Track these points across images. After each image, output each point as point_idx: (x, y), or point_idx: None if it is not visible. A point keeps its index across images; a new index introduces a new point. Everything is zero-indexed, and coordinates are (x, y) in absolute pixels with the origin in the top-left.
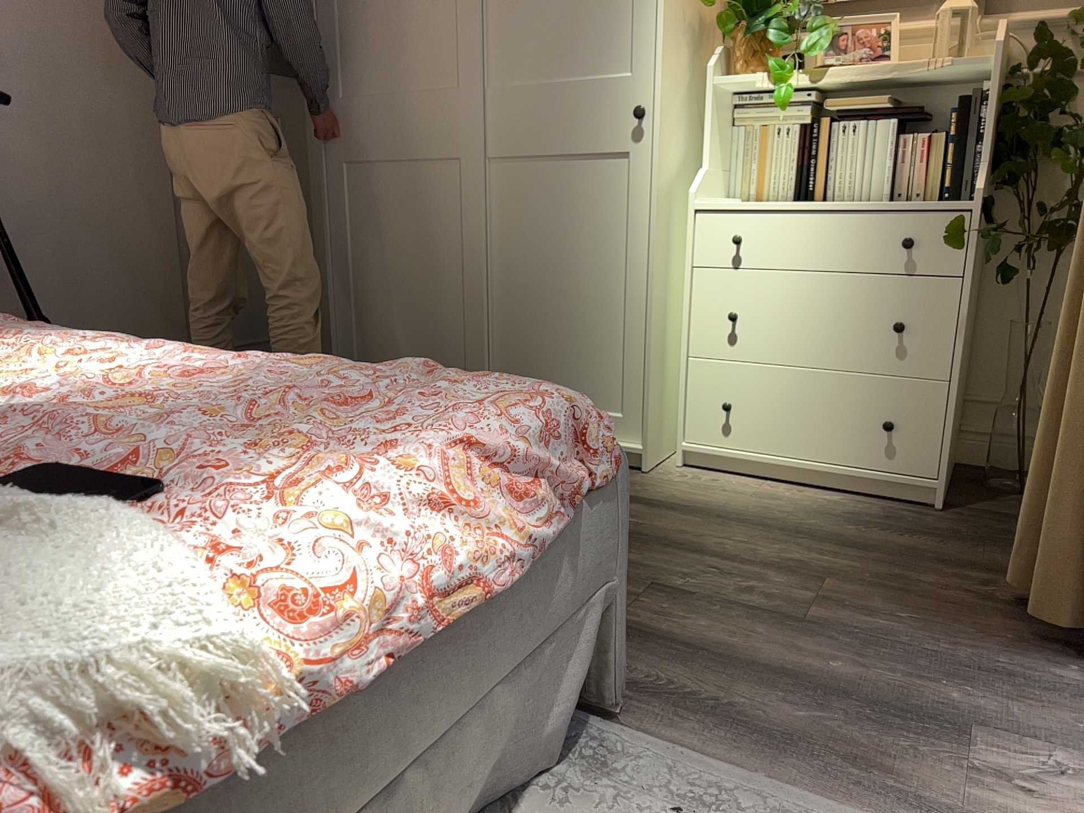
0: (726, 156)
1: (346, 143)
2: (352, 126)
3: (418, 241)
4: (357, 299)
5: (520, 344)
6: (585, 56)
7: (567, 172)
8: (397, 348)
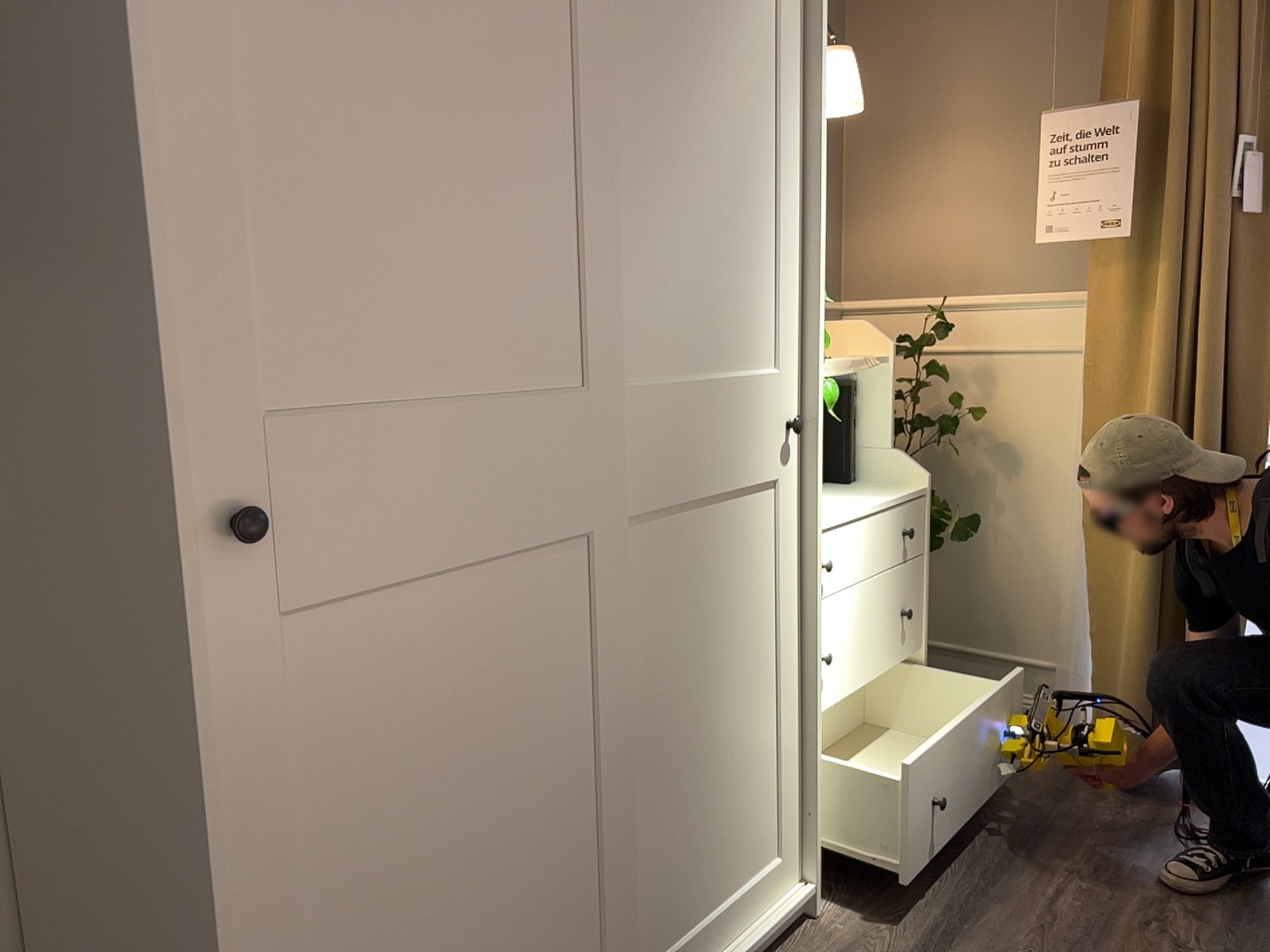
0: None
1: (286, 549)
2: (307, 495)
3: (502, 746)
4: None
5: (664, 848)
6: (734, 338)
7: (717, 523)
8: None
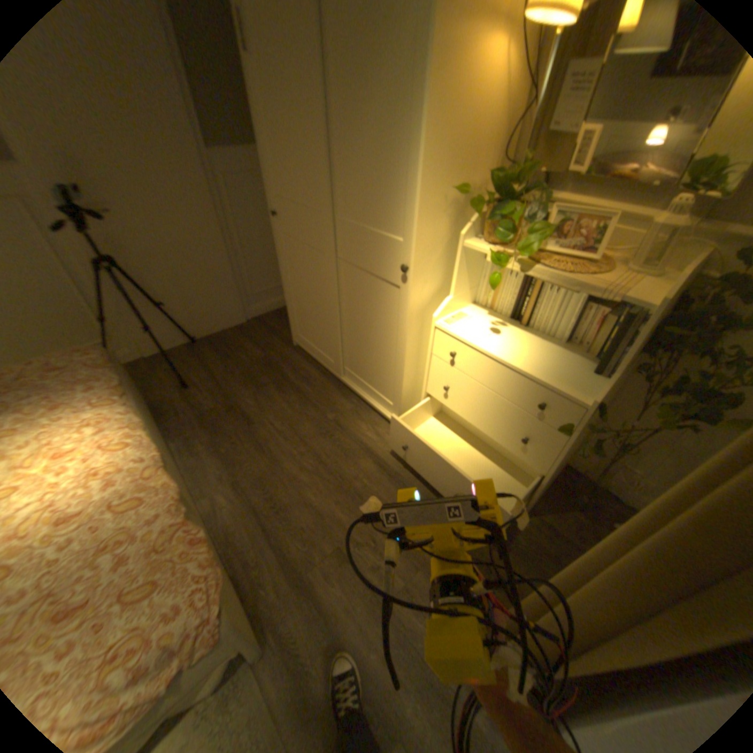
0: (476, 277)
1: (279, 221)
2: (280, 213)
3: (312, 285)
4: (293, 299)
5: (353, 351)
6: (380, 216)
7: (371, 281)
8: (309, 328)
